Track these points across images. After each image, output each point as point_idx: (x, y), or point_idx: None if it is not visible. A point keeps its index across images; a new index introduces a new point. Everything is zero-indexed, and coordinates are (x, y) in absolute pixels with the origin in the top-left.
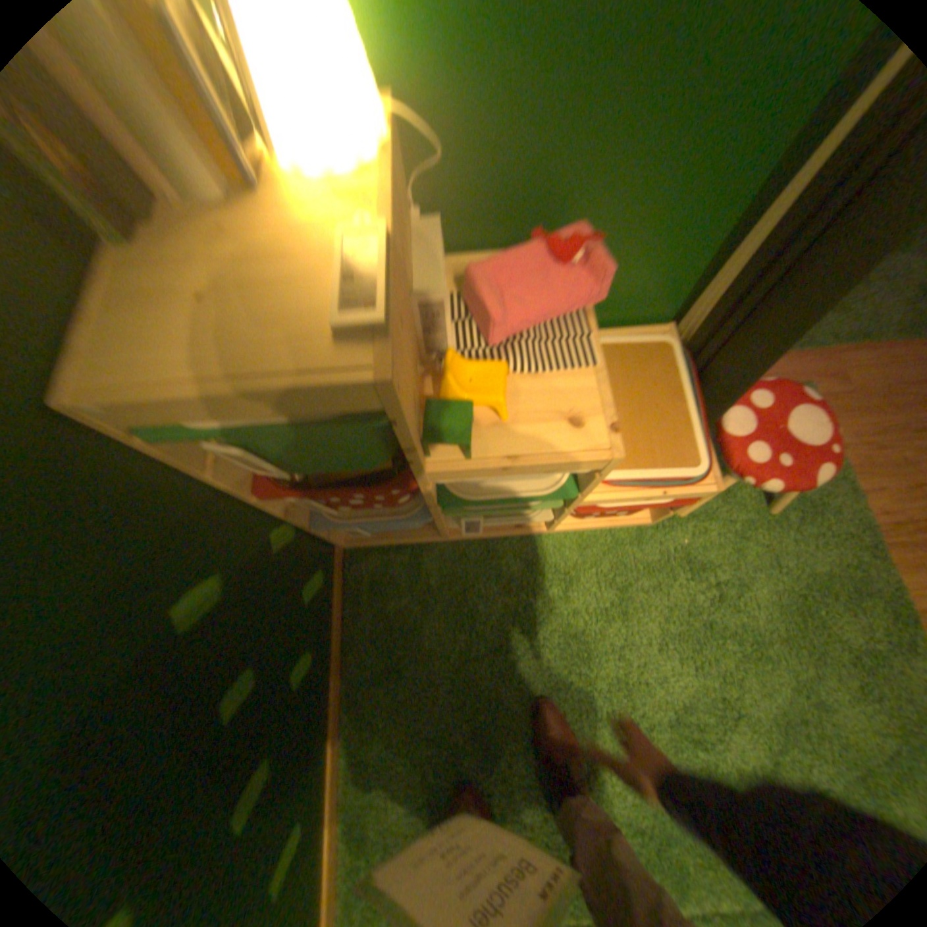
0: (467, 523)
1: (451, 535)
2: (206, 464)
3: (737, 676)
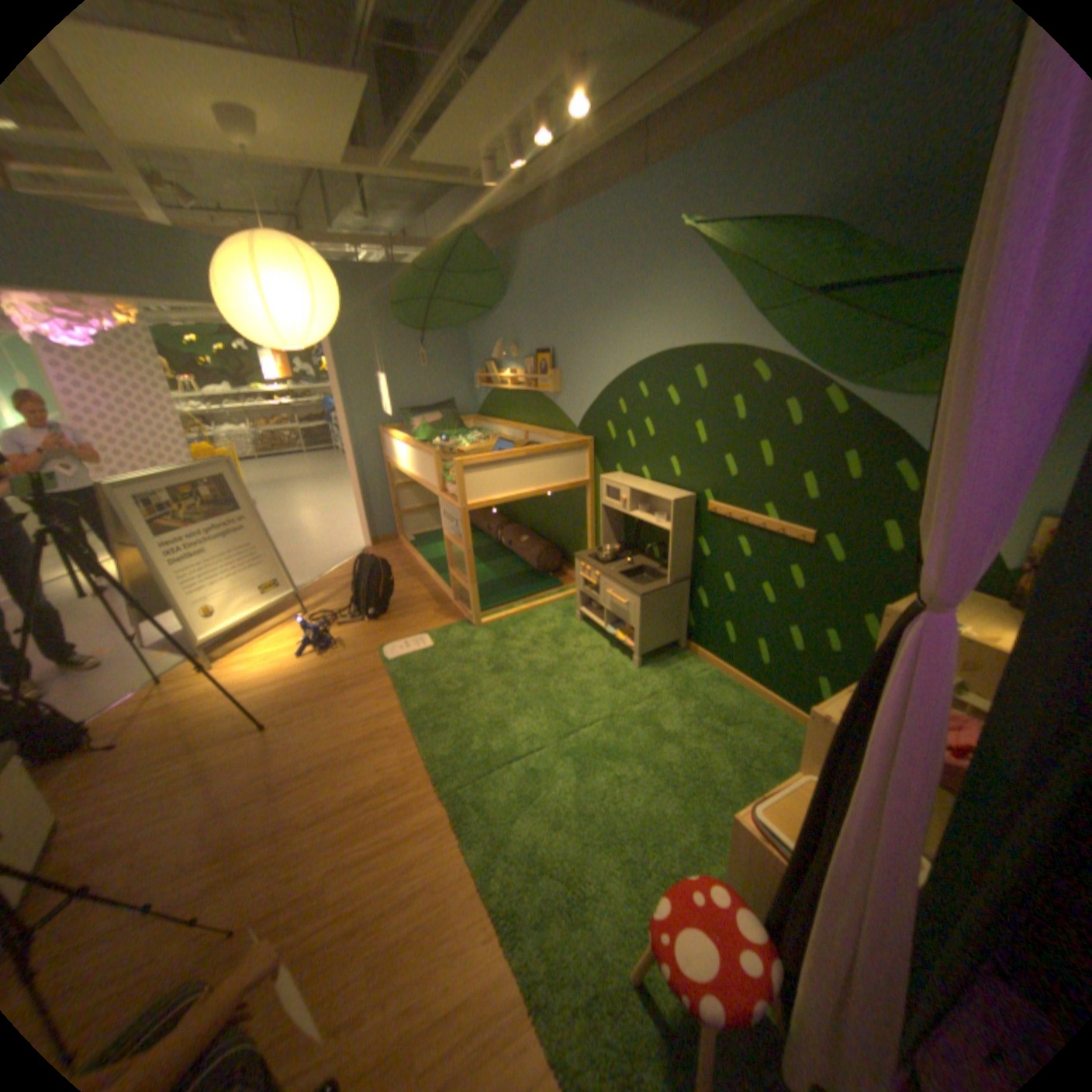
0: None
1: None
2: None
3: (610, 822)
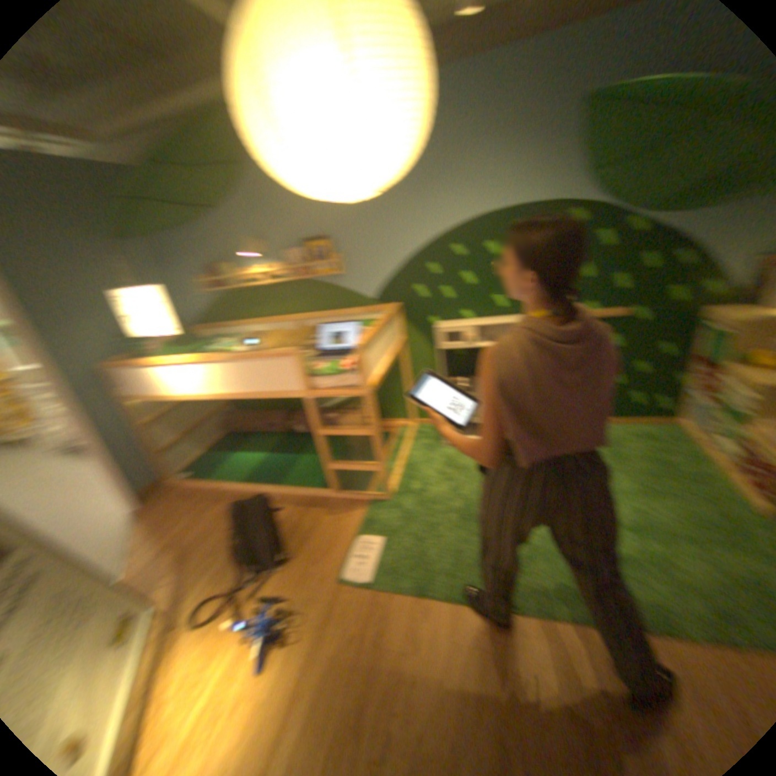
0: (714, 442)
1: (704, 446)
2: (701, 340)
3: (678, 534)
